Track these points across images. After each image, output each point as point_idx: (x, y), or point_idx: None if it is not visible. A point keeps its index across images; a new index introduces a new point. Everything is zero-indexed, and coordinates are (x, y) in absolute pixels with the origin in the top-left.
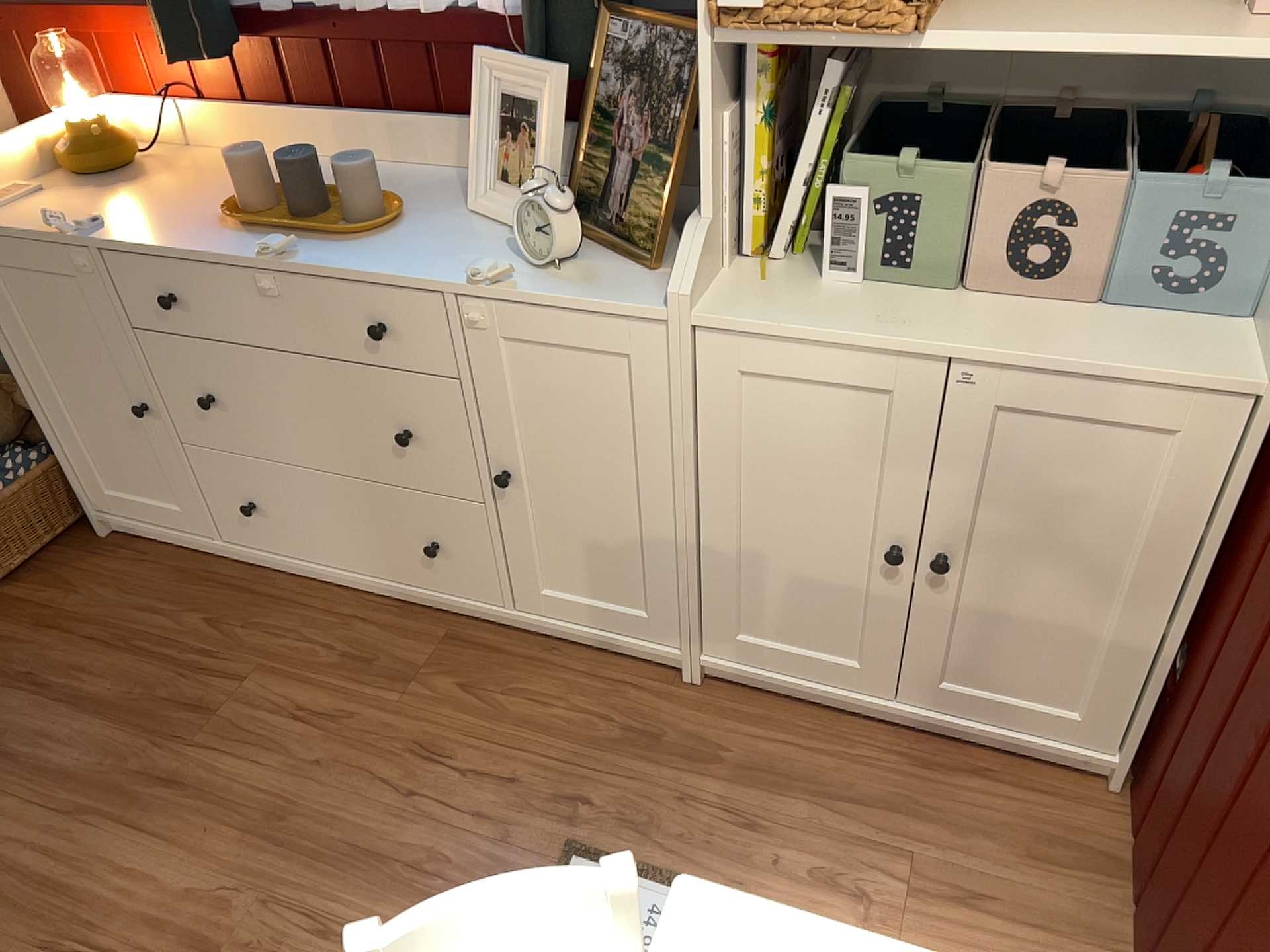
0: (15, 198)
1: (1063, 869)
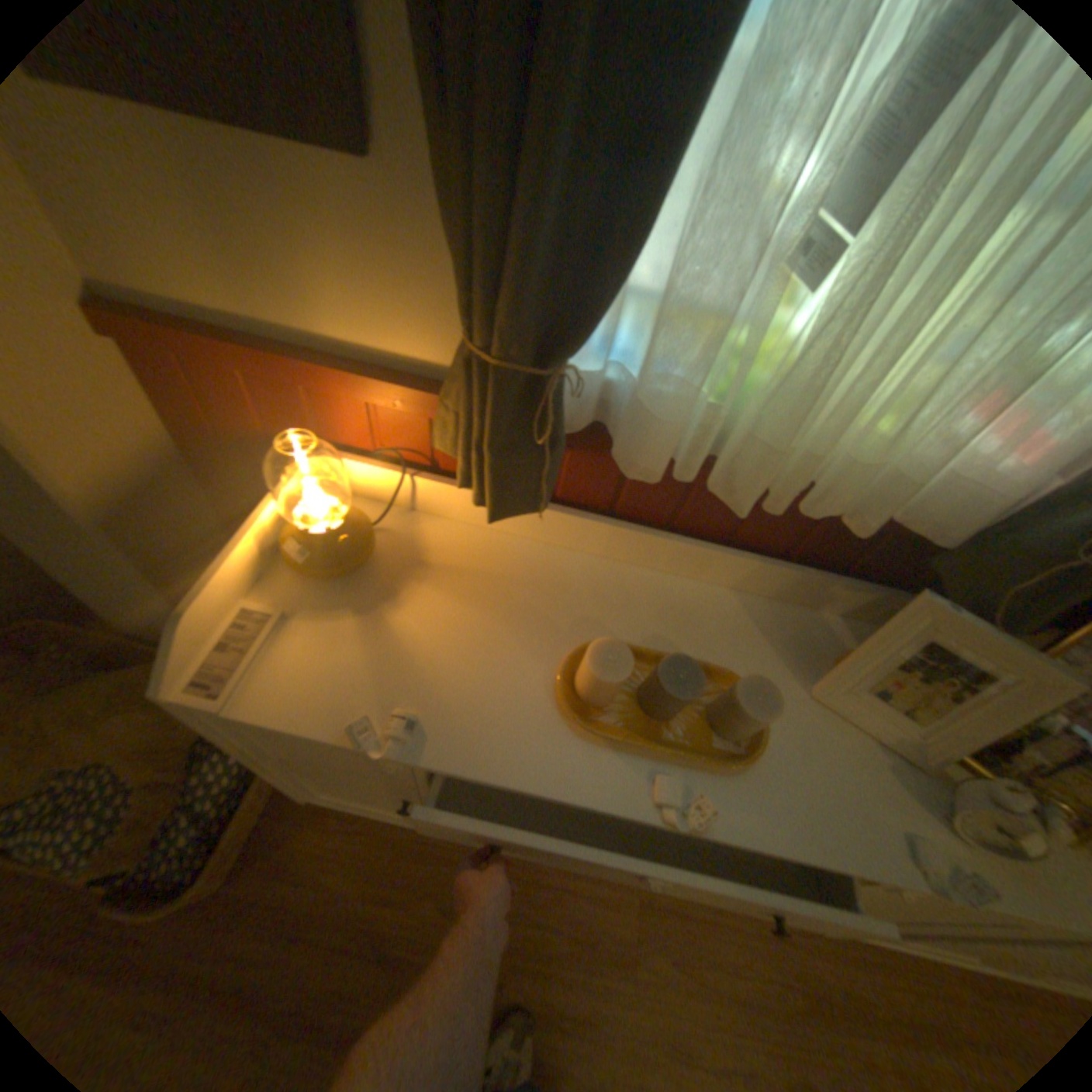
0: (262, 646)
1: None
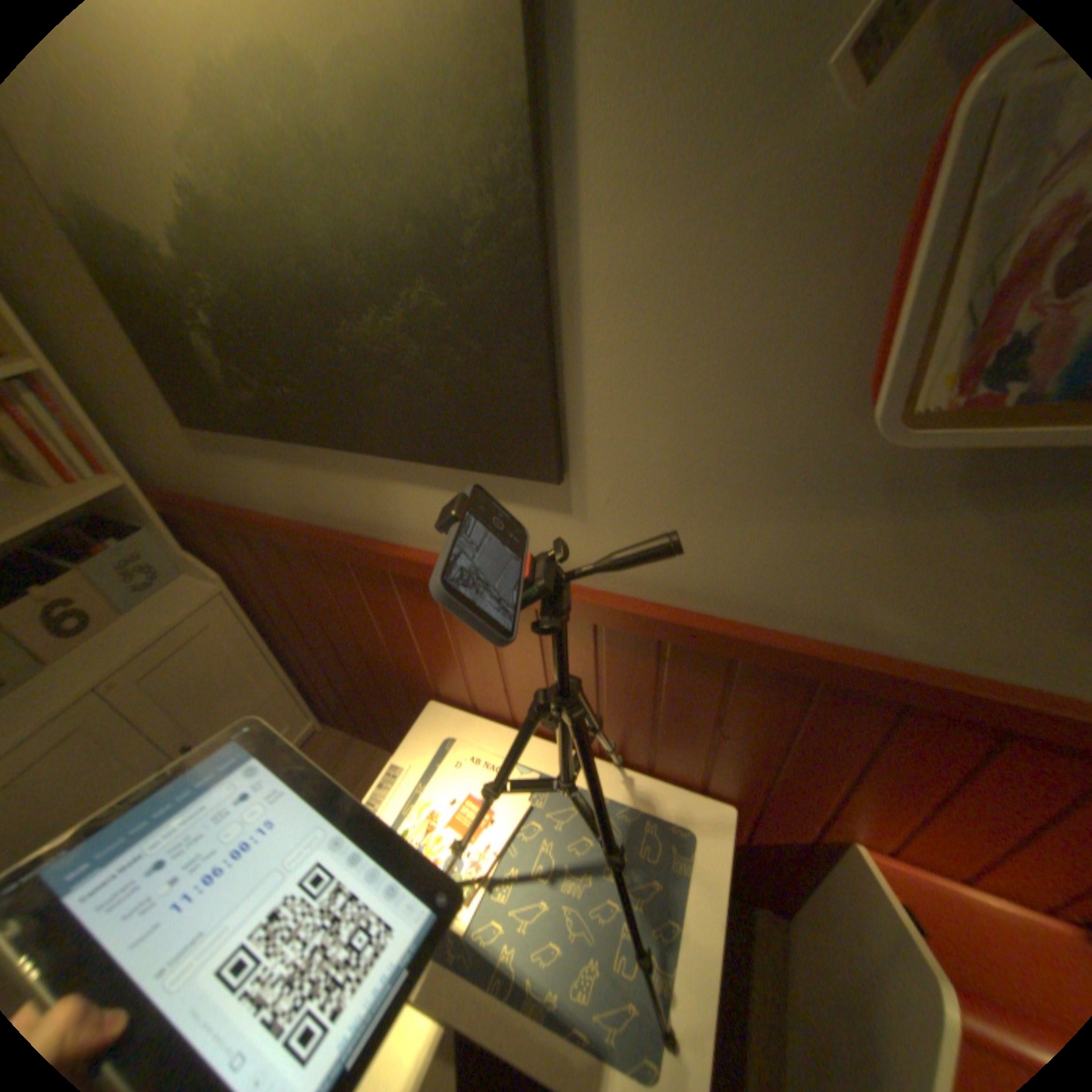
0: None
1: (342, 765)
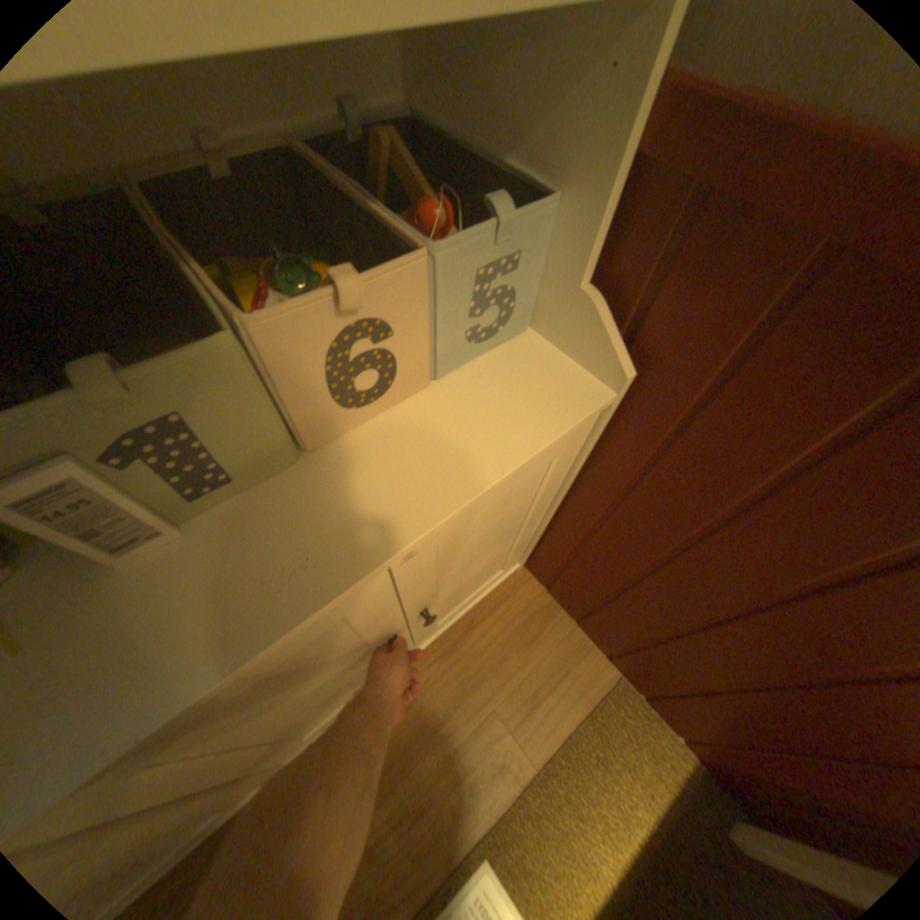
0: None
1: (541, 638)
